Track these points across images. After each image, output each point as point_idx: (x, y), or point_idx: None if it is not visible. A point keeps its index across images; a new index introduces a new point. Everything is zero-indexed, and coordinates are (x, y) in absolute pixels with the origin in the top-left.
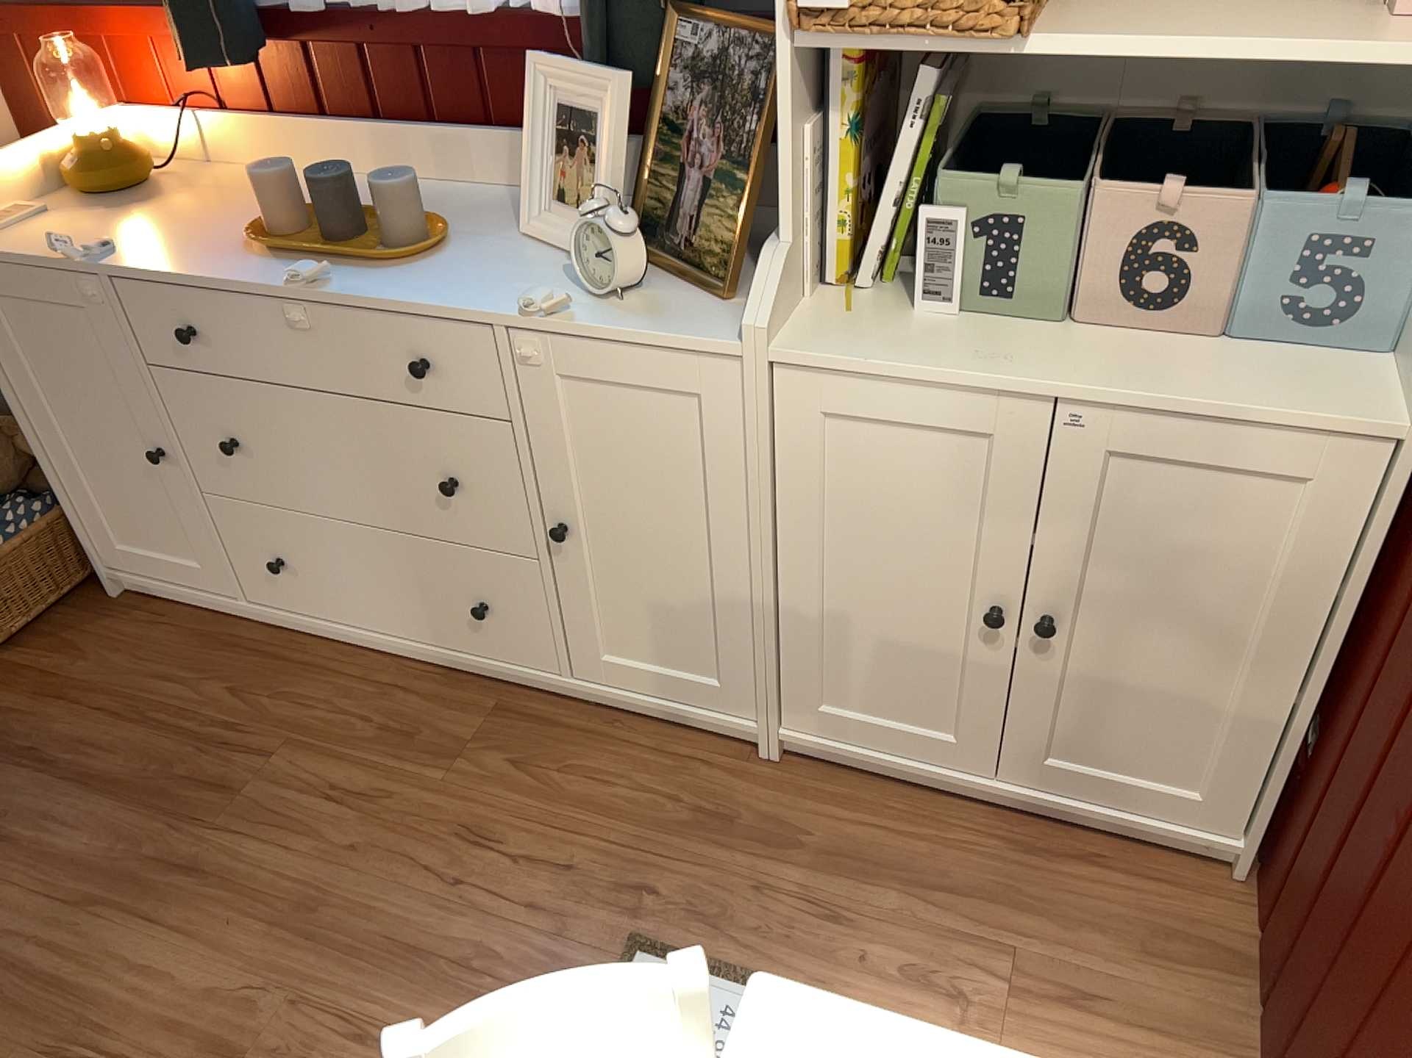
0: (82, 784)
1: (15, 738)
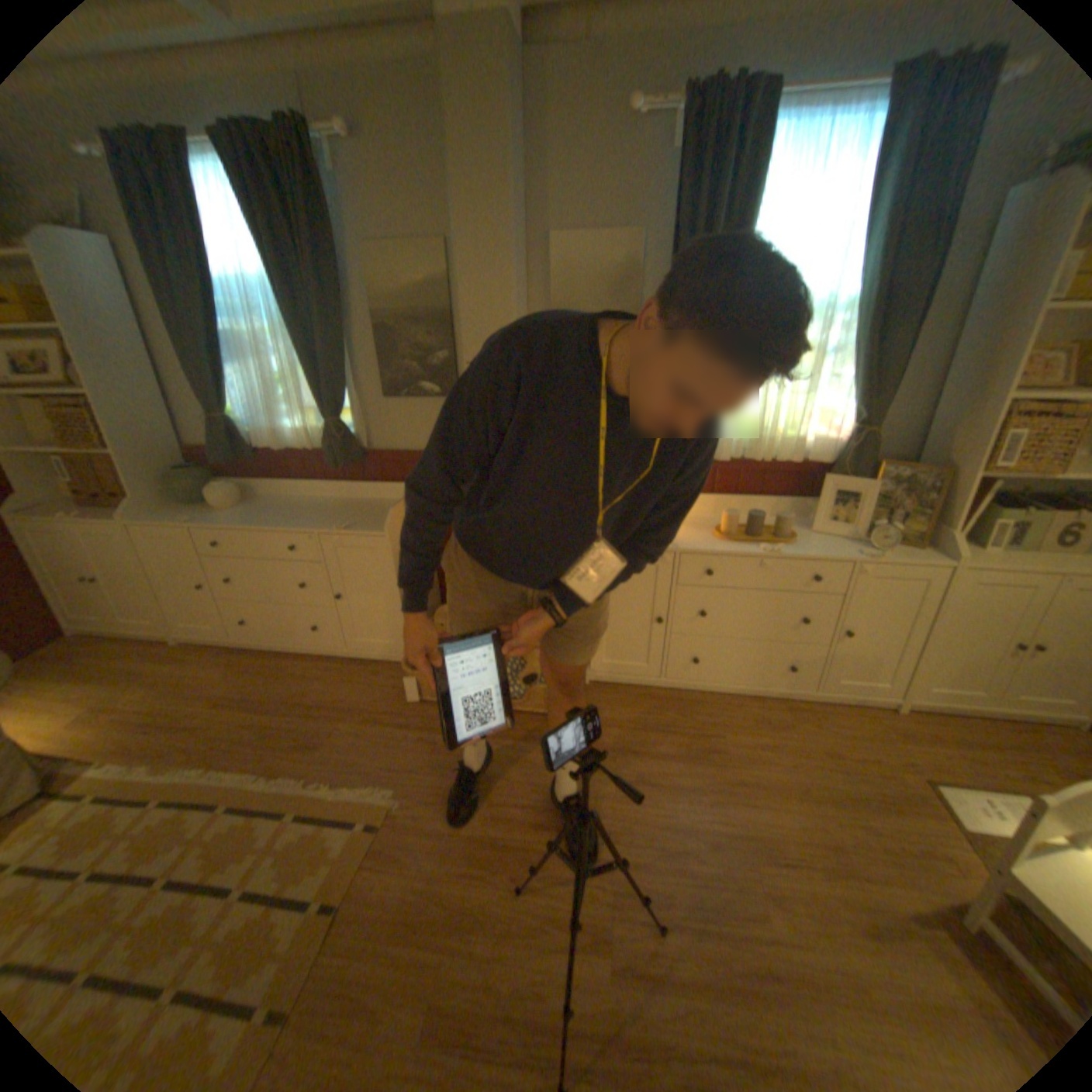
0: (659, 761)
1: (608, 747)
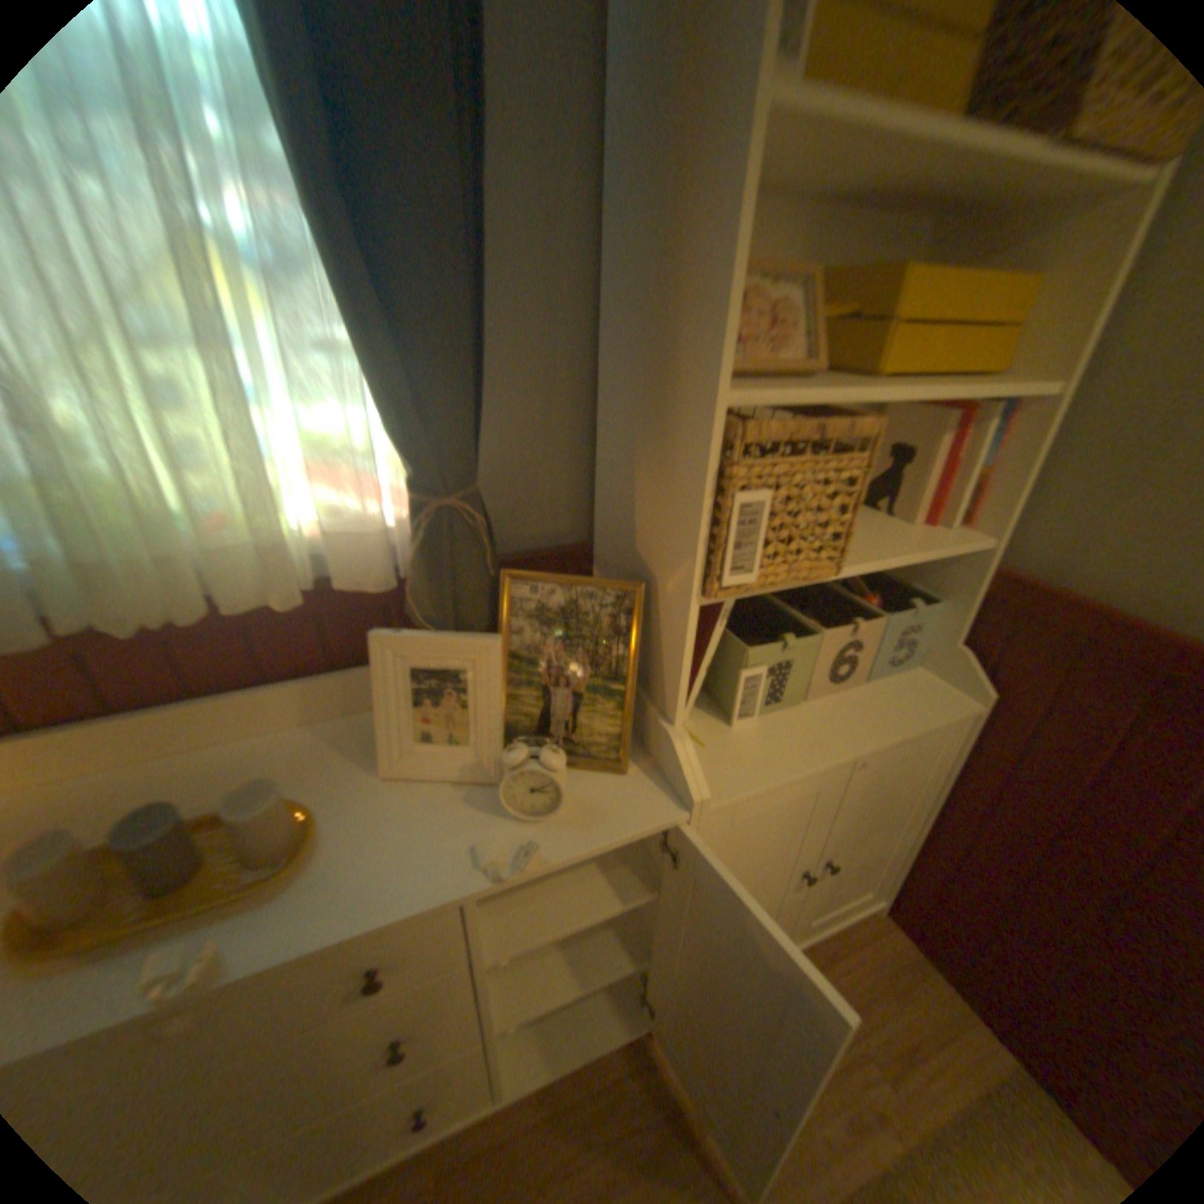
0: None
1: None
